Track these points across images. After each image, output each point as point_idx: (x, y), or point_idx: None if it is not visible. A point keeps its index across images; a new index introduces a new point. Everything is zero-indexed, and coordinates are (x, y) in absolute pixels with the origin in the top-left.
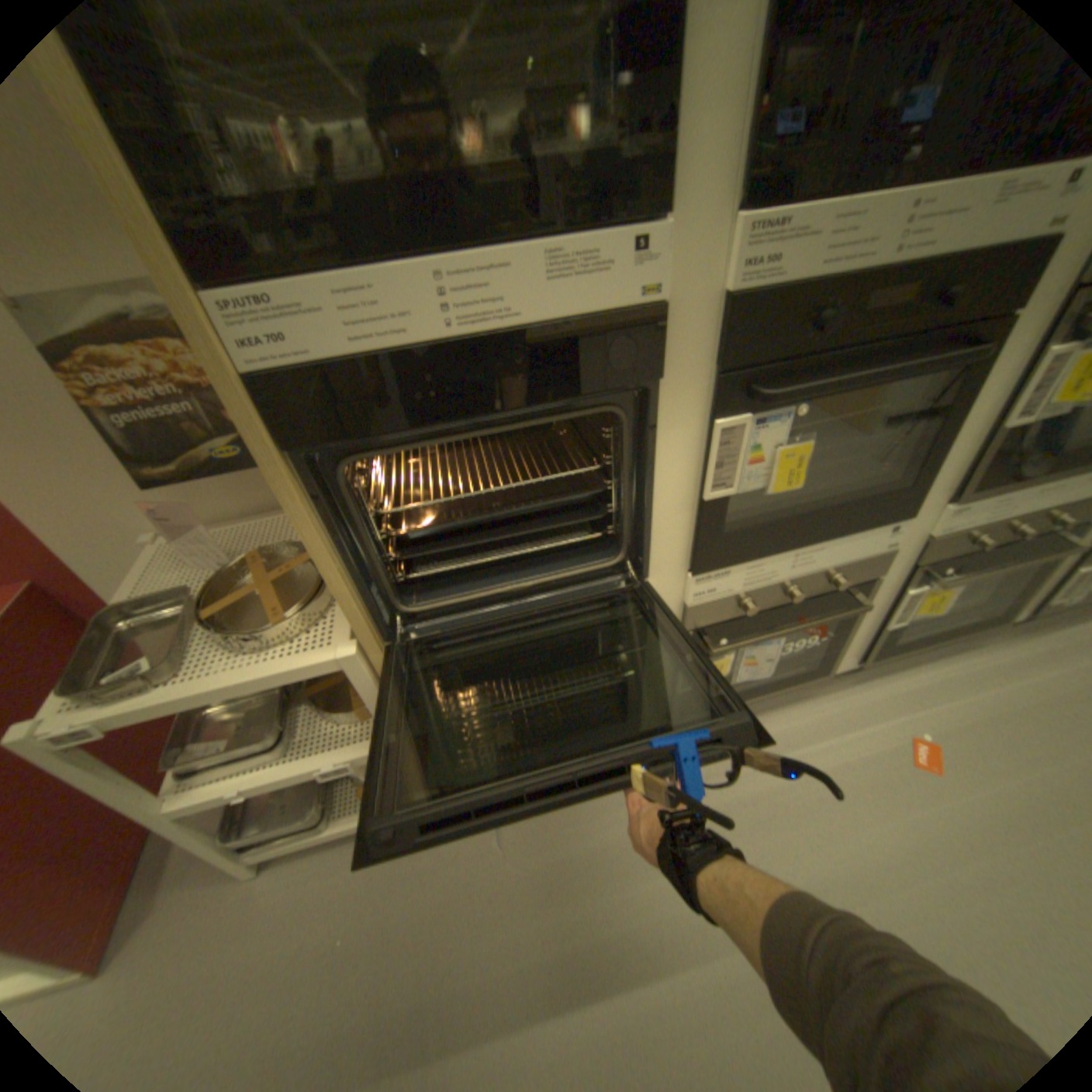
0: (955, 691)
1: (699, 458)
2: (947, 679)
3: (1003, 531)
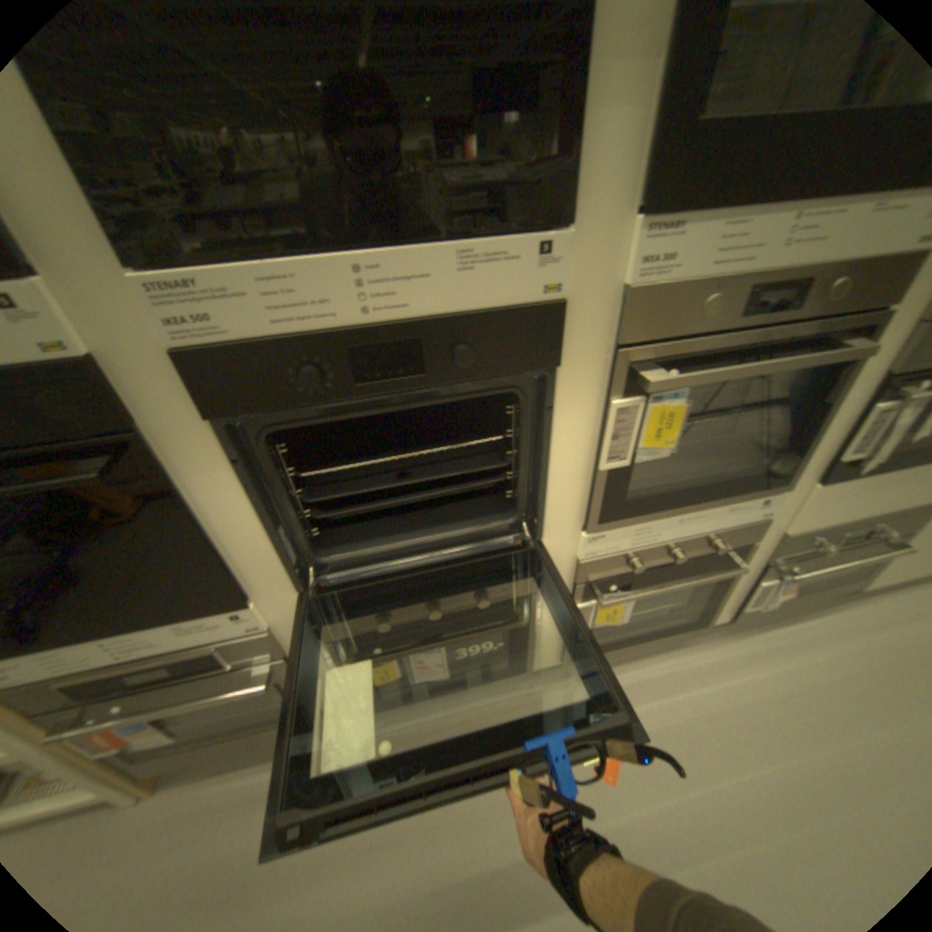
0: (656, 693)
1: (241, 497)
2: (652, 678)
3: (658, 555)
